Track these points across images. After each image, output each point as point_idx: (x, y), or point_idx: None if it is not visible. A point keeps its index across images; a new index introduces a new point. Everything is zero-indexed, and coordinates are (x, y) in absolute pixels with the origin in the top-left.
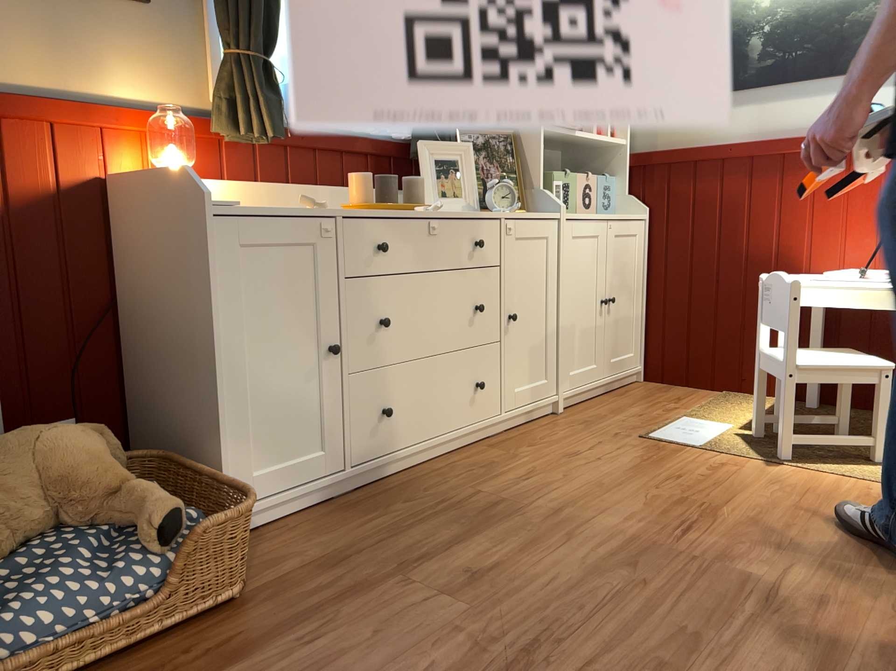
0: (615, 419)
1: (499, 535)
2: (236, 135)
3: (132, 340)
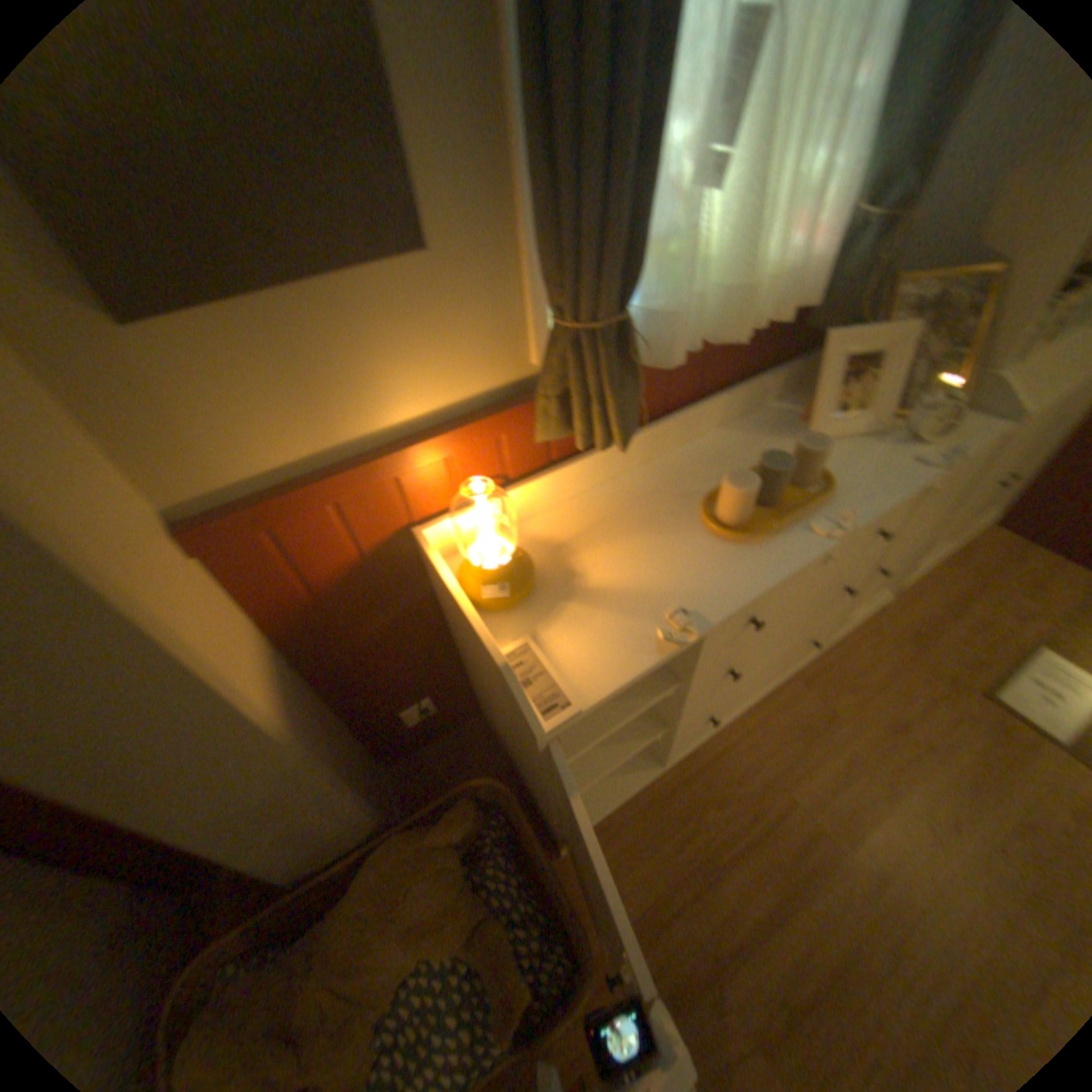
0: (952, 632)
1: (817, 921)
2: (570, 435)
3: (465, 658)
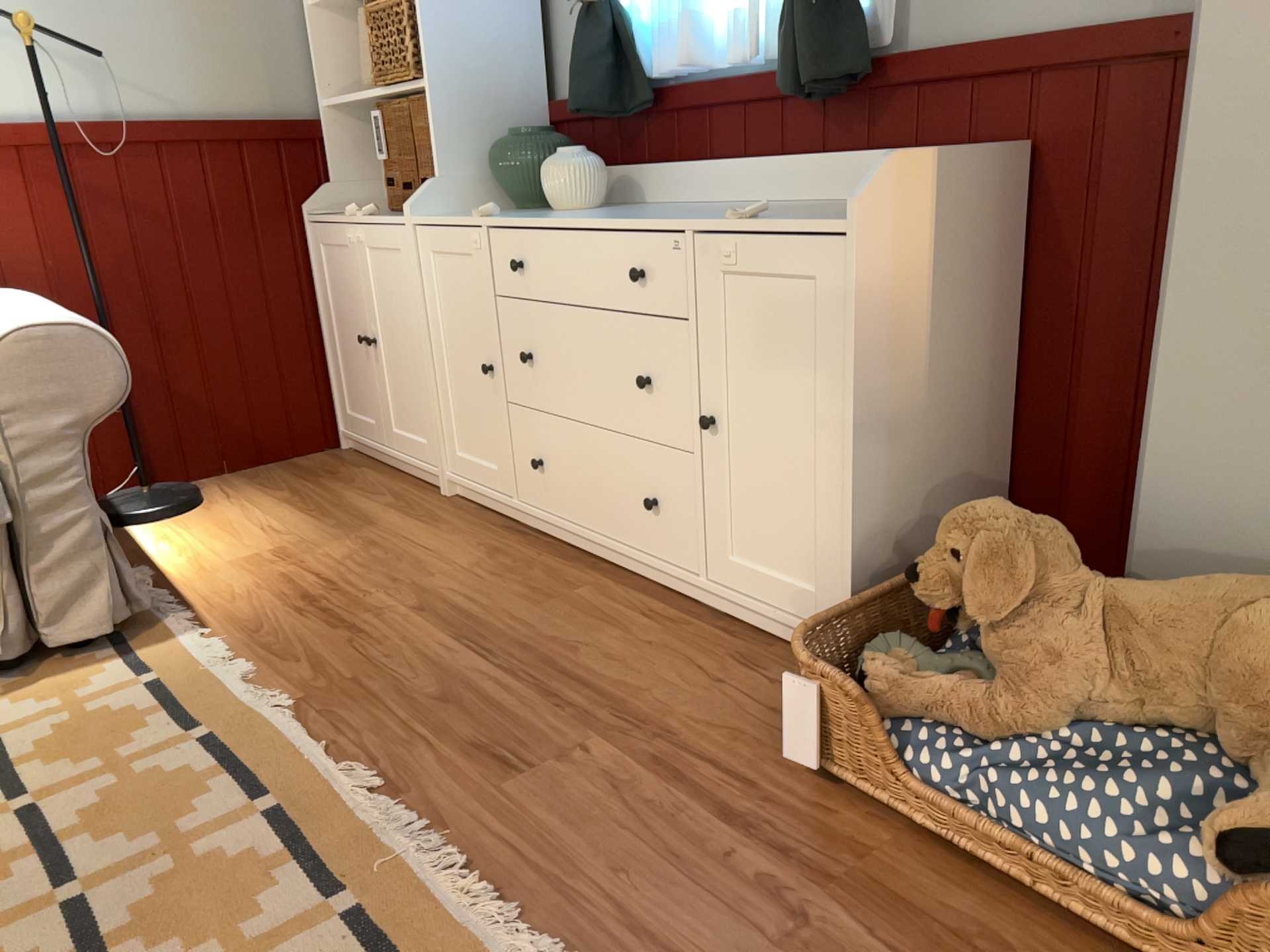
0: None
1: None
2: None
3: None
